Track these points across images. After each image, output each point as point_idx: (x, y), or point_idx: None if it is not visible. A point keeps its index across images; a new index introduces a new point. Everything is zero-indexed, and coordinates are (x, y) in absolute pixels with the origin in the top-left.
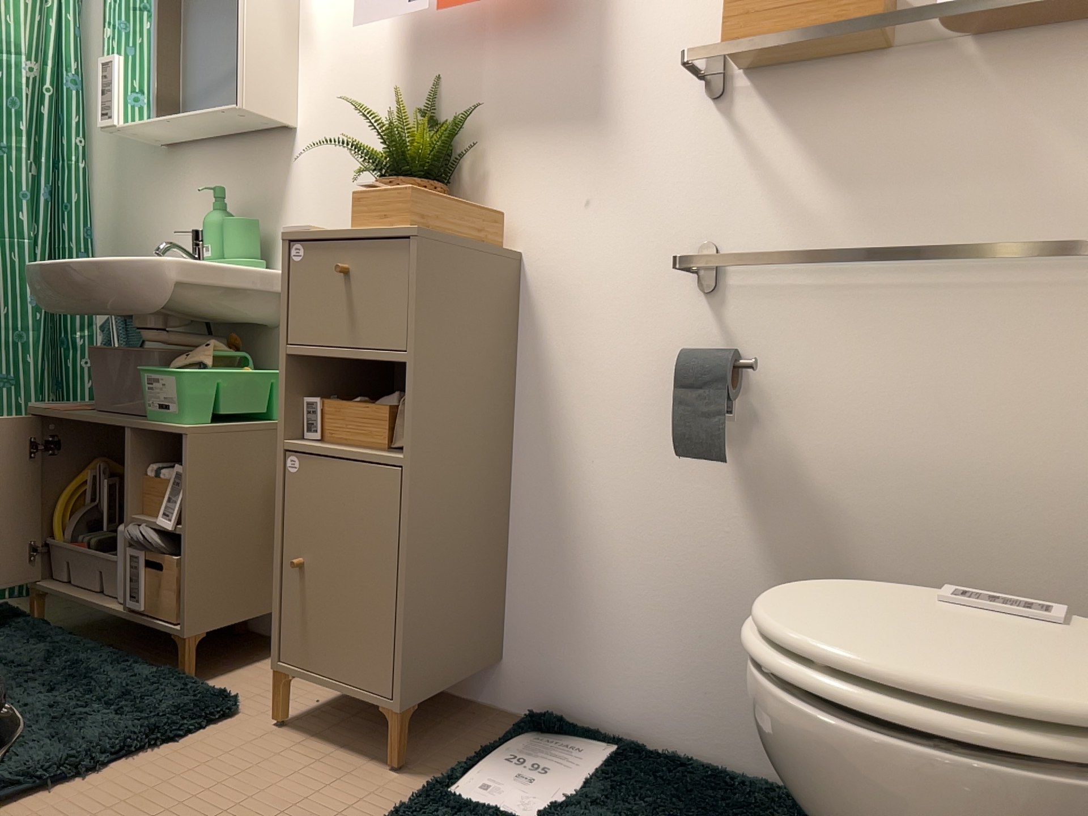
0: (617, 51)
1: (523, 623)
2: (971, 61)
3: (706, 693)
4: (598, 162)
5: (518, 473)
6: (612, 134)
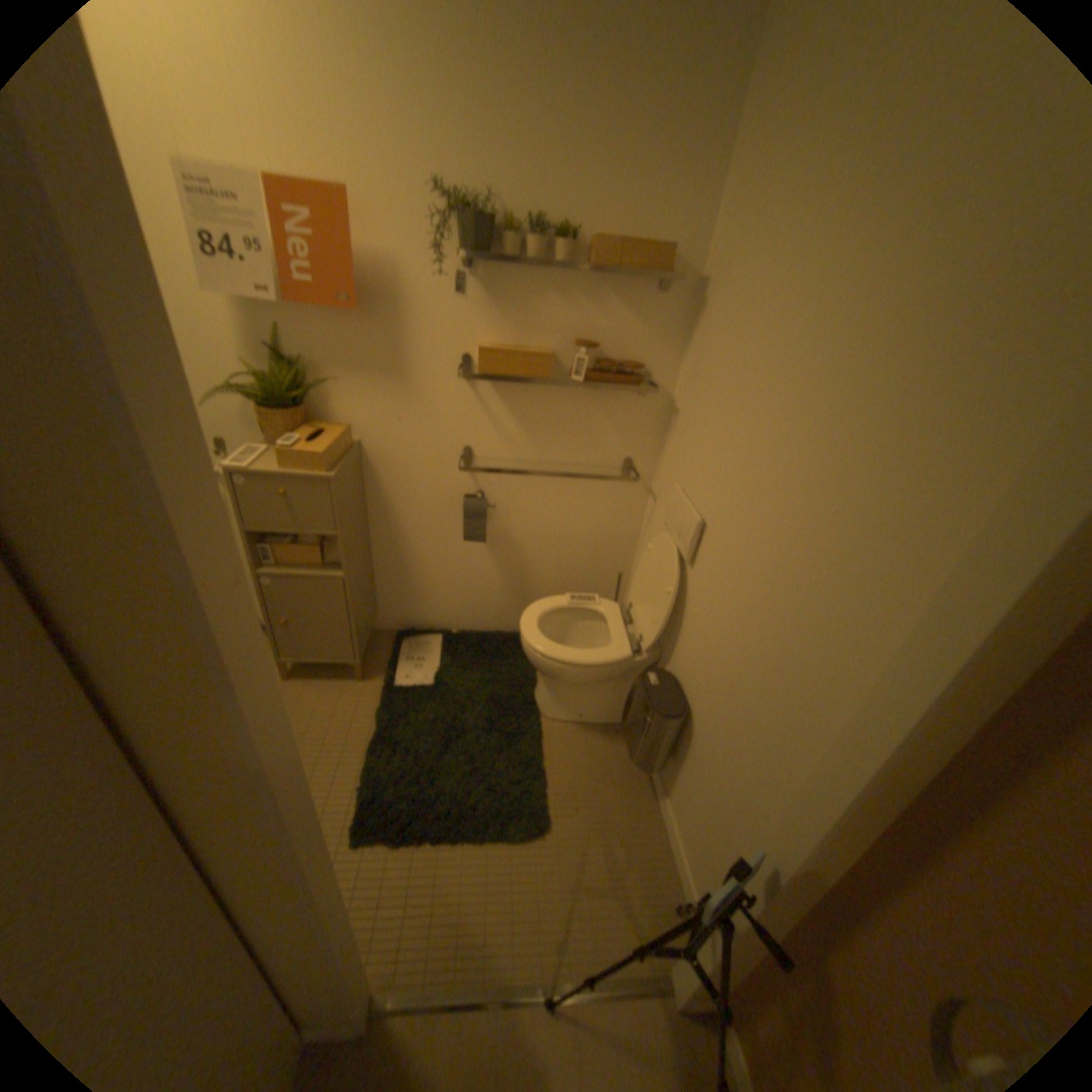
0: (409, 341)
1: (387, 599)
2: (578, 387)
3: (473, 610)
4: (404, 400)
5: (375, 542)
6: (411, 387)
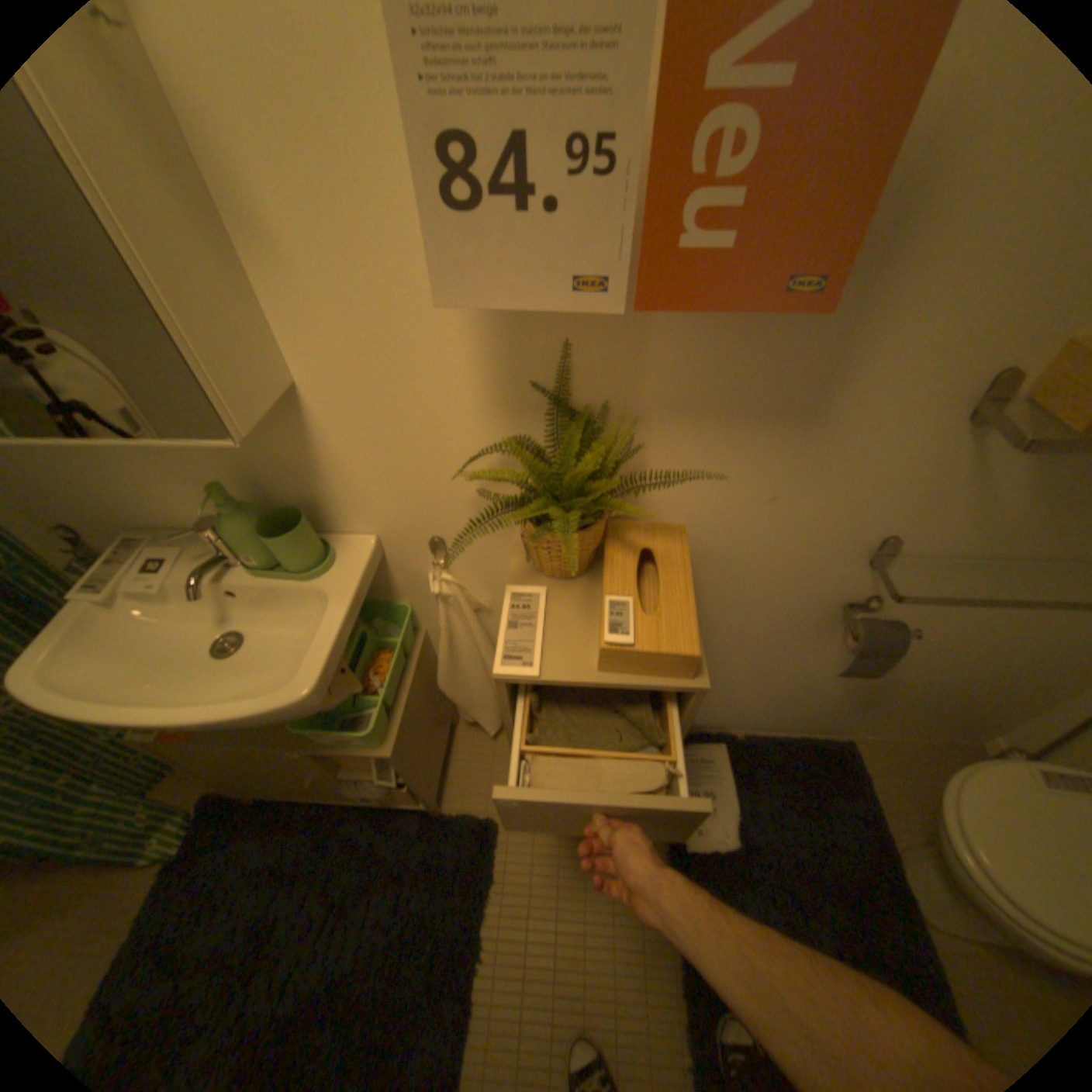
0: (876, 342)
1: None
2: None
3: (777, 715)
4: (800, 464)
5: None
6: (829, 438)
